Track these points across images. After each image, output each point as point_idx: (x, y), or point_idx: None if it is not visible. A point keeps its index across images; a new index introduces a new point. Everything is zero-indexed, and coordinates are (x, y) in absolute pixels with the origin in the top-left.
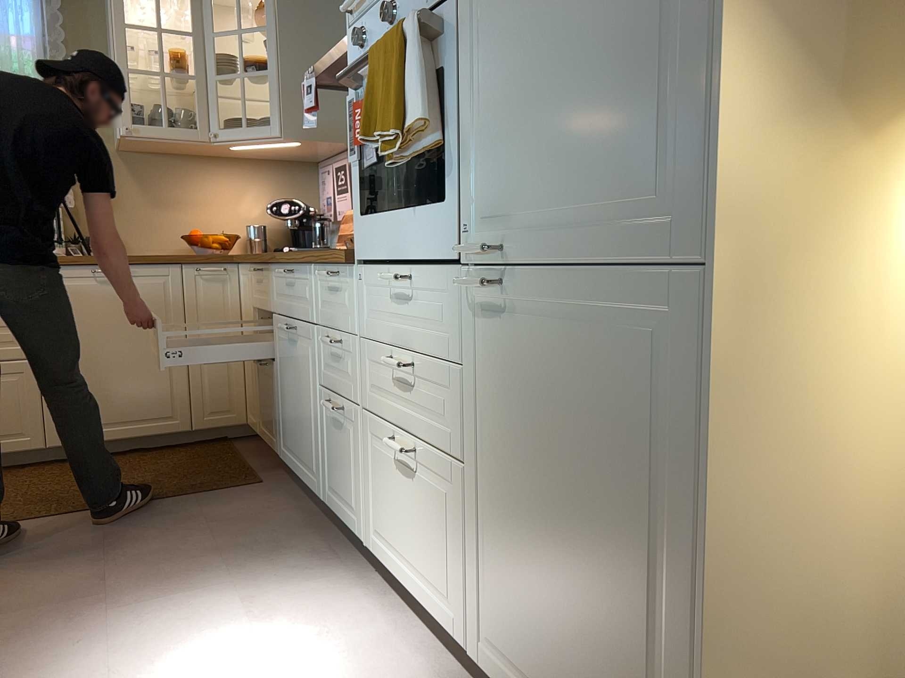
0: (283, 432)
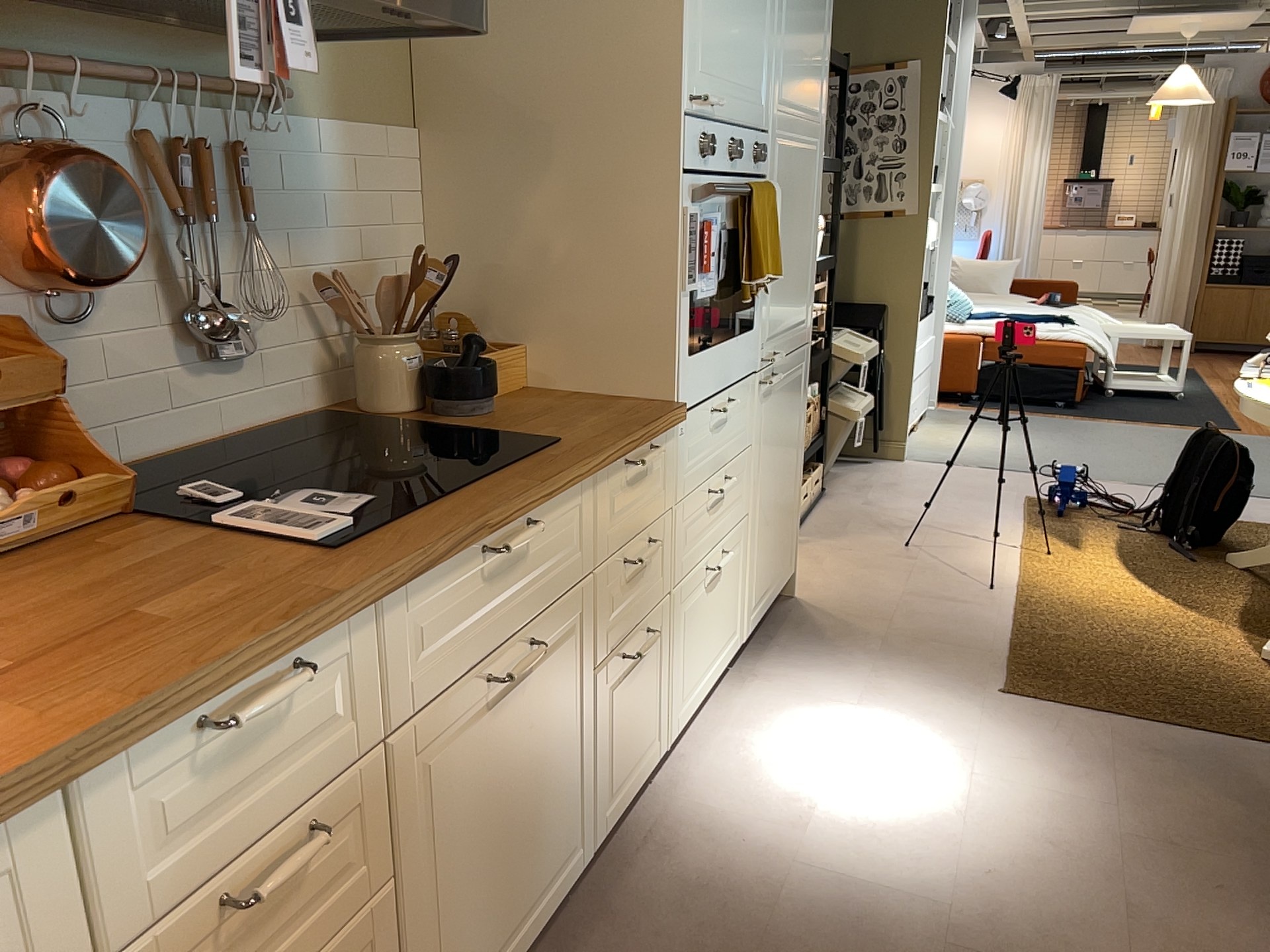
0: None
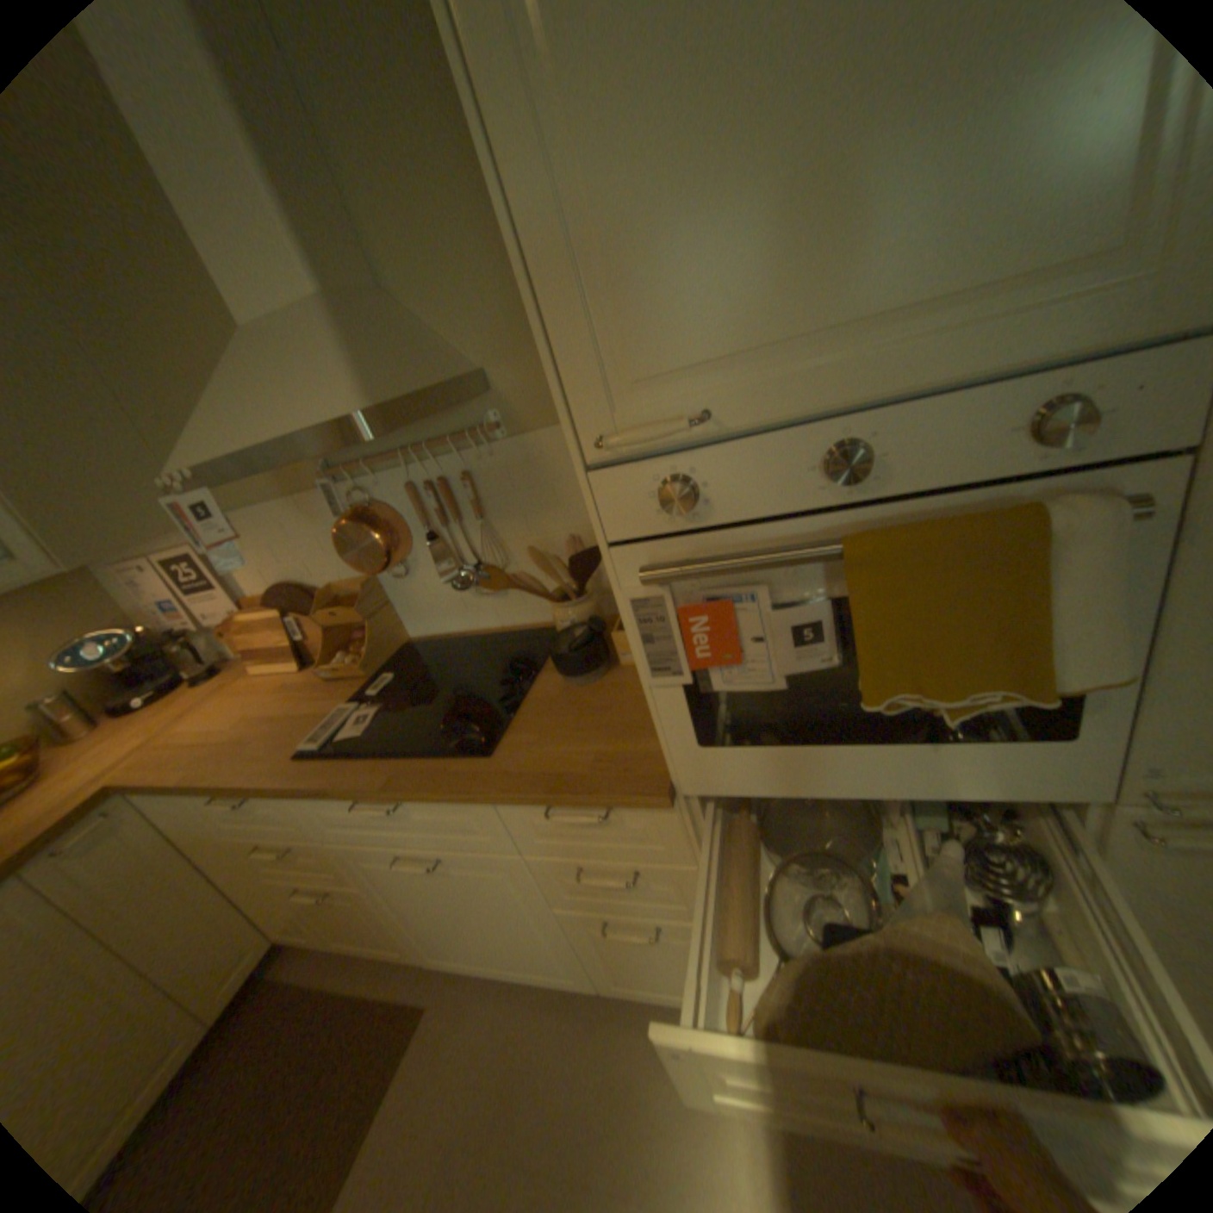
0: (425, 949)
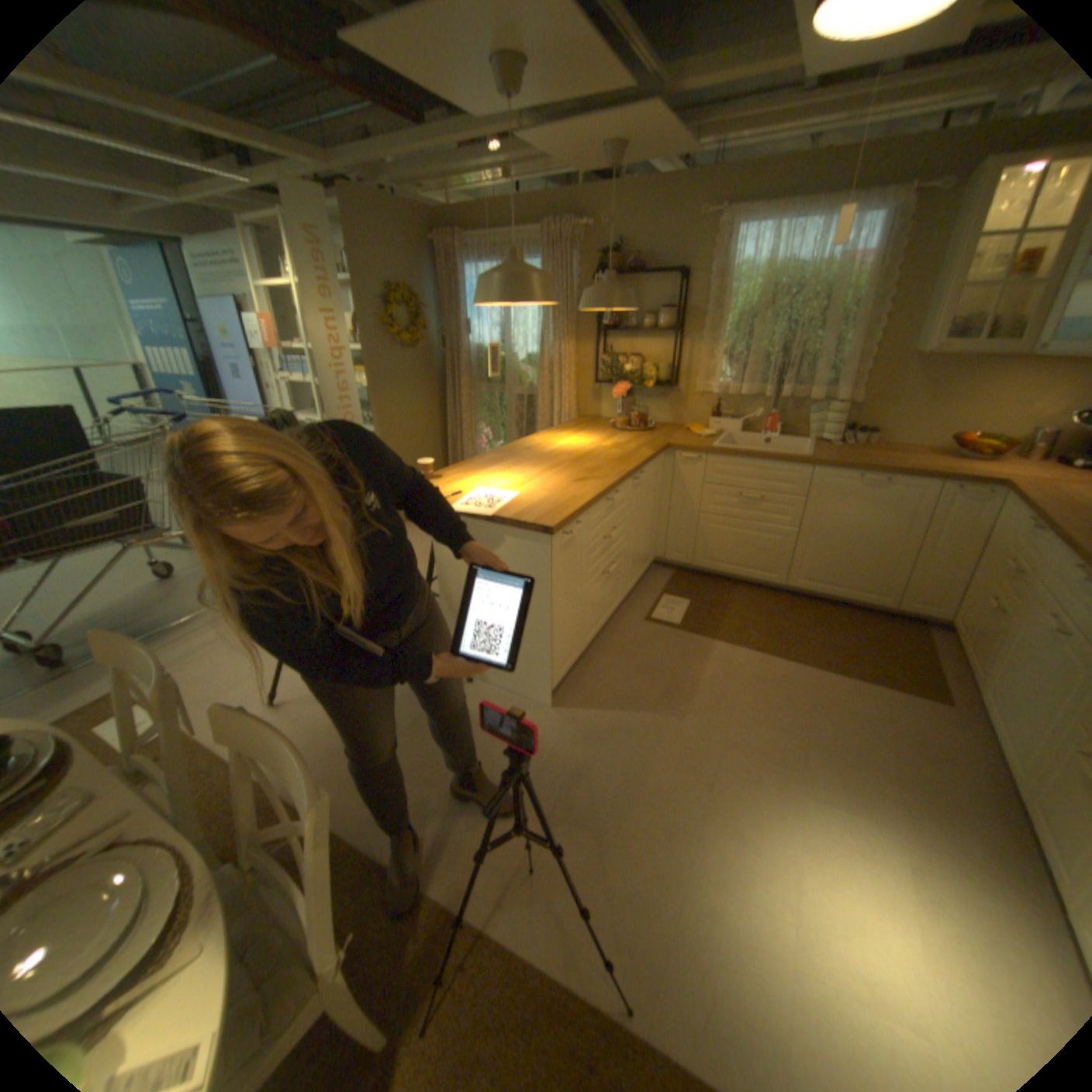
0: (996, 686)
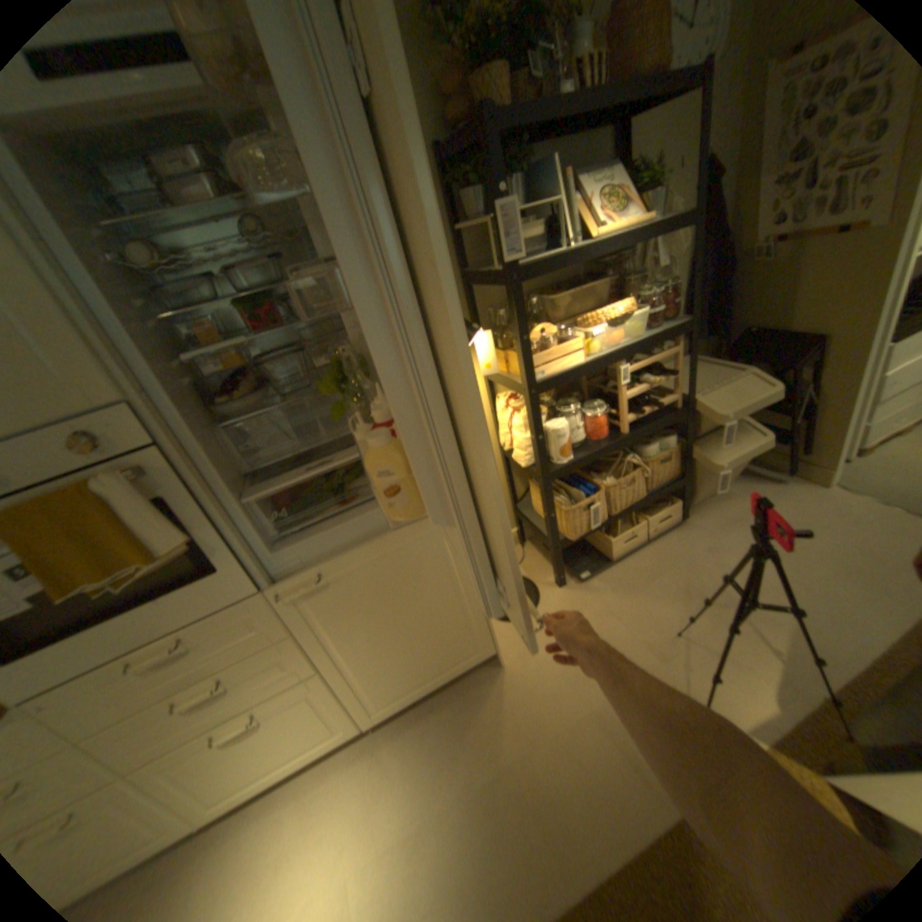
0: None
